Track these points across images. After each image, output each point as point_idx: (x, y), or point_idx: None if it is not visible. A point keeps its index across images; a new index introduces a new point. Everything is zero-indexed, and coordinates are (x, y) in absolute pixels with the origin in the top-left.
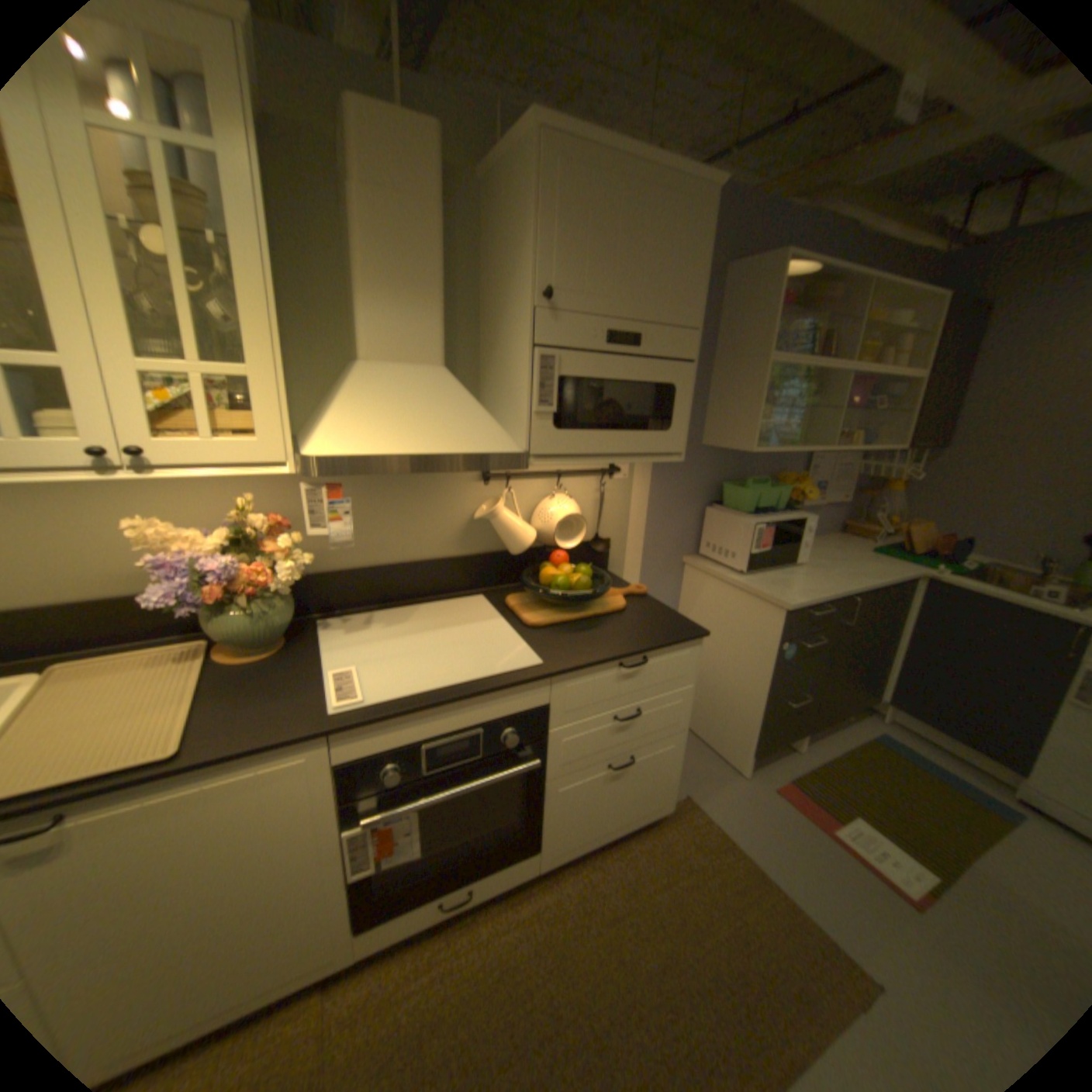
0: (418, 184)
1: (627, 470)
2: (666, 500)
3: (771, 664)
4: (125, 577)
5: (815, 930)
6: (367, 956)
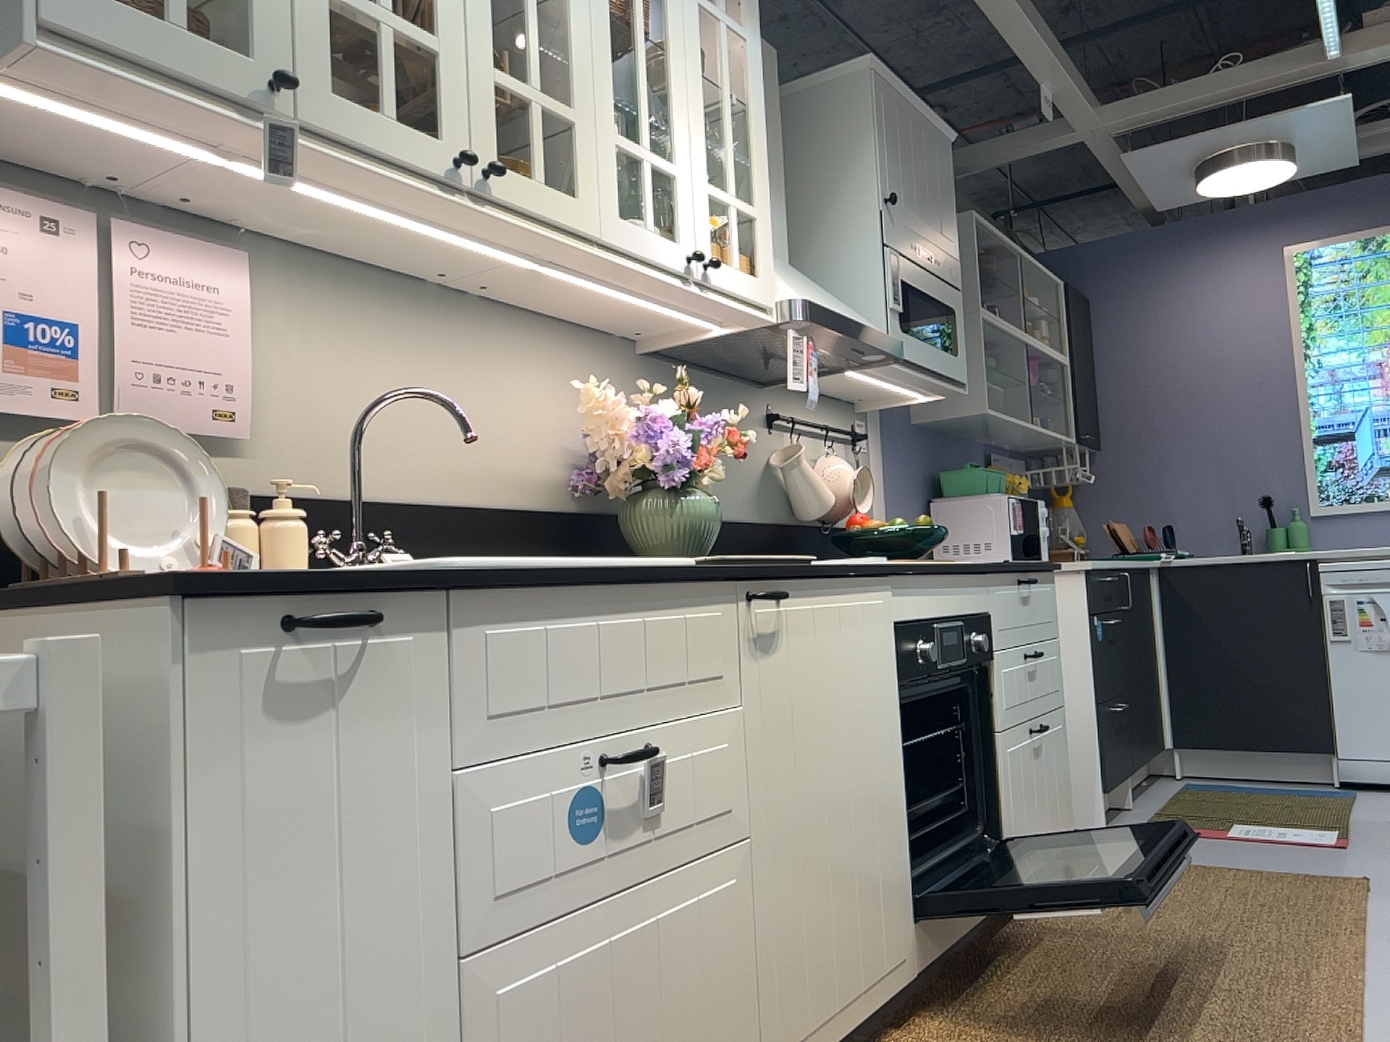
0: (772, 100)
1: (868, 442)
2: (900, 489)
3: (1087, 649)
4: (509, 483)
5: (1283, 872)
6: (924, 968)
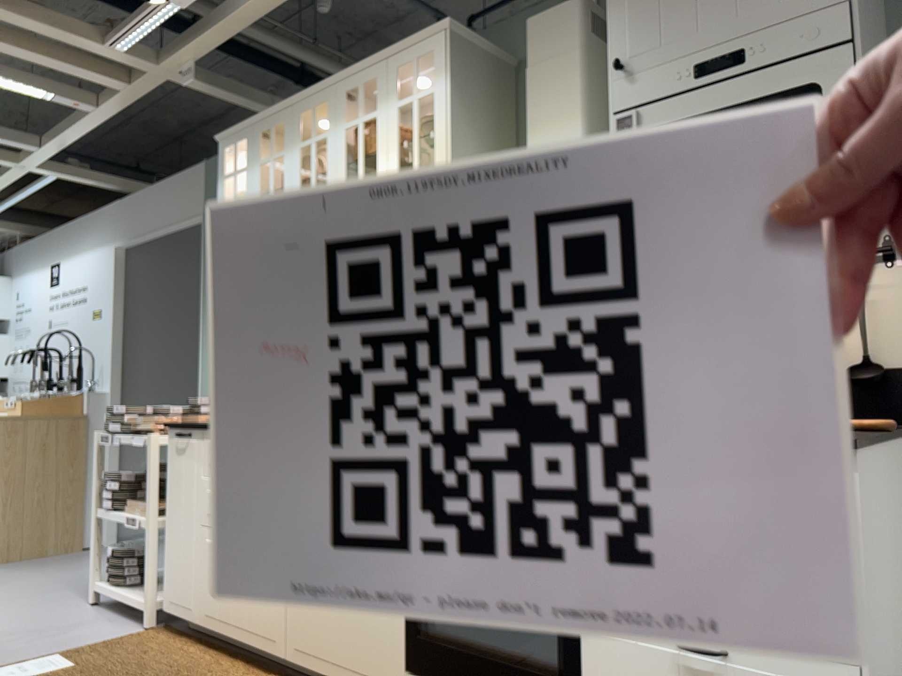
0: (563, 47)
1: None
2: None
3: None
4: None
5: None
6: None
